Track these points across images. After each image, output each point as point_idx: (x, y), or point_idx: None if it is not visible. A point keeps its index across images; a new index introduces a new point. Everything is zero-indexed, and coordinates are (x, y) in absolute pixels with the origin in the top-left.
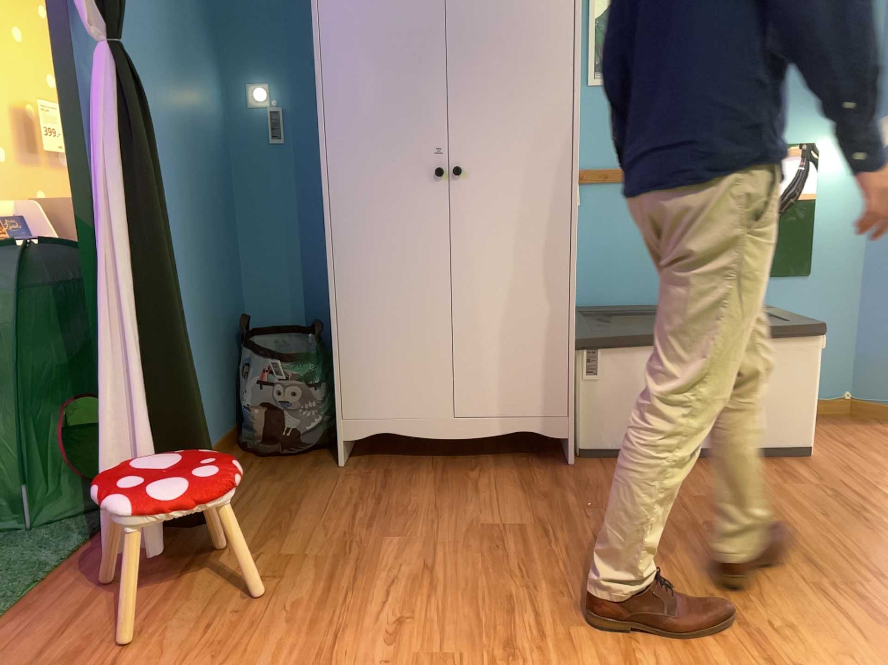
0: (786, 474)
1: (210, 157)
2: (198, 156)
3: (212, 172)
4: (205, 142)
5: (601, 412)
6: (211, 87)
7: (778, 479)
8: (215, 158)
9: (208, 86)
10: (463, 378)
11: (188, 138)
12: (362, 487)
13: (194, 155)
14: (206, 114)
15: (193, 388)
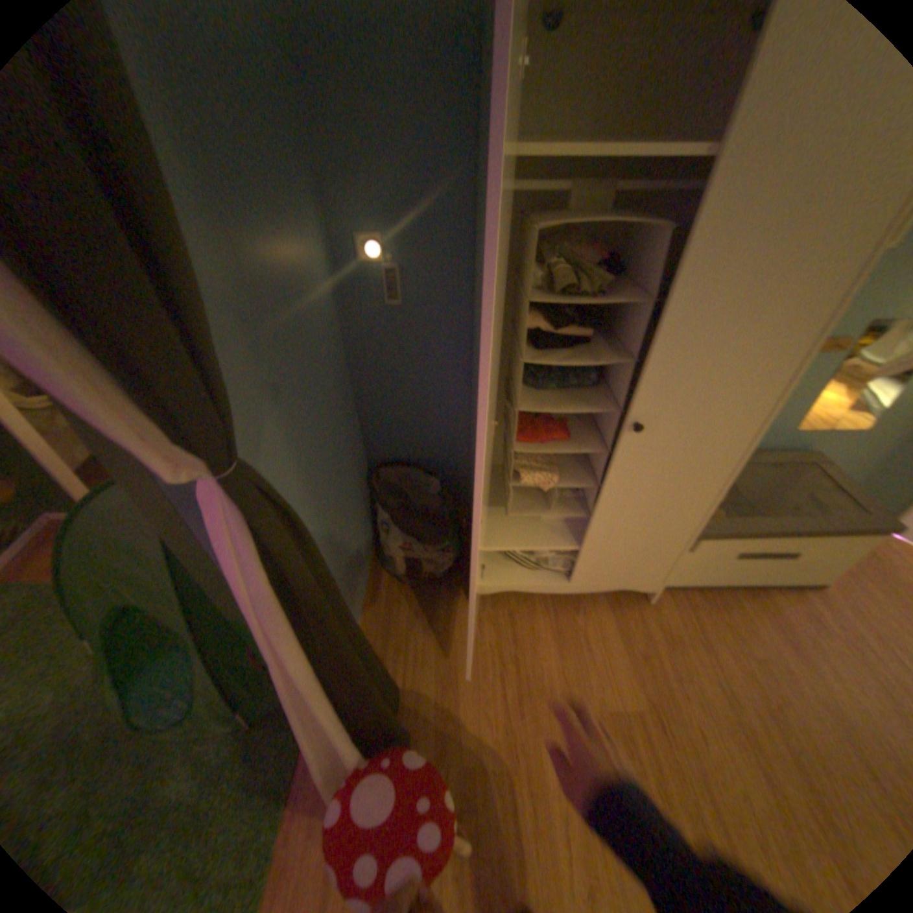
0: (812, 617)
1: (327, 349)
2: (318, 366)
3: (330, 364)
4: (321, 339)
5: (683, 570)
6: (314, 256)
7: (809, 625)
8: (330, 344)
9: (310, 260)
10: (581, 557)
11: (308, 362)
12: (498, 642)
13: (315, 372)
14: (316, 301)
15: (380, 676)
